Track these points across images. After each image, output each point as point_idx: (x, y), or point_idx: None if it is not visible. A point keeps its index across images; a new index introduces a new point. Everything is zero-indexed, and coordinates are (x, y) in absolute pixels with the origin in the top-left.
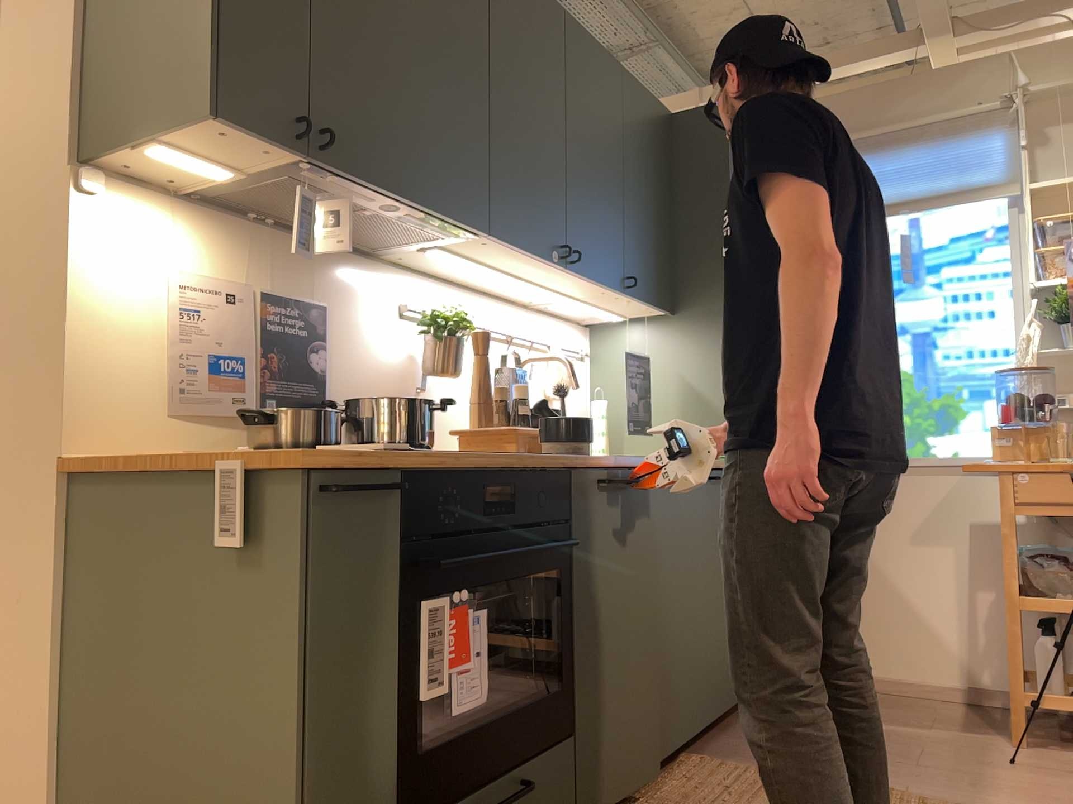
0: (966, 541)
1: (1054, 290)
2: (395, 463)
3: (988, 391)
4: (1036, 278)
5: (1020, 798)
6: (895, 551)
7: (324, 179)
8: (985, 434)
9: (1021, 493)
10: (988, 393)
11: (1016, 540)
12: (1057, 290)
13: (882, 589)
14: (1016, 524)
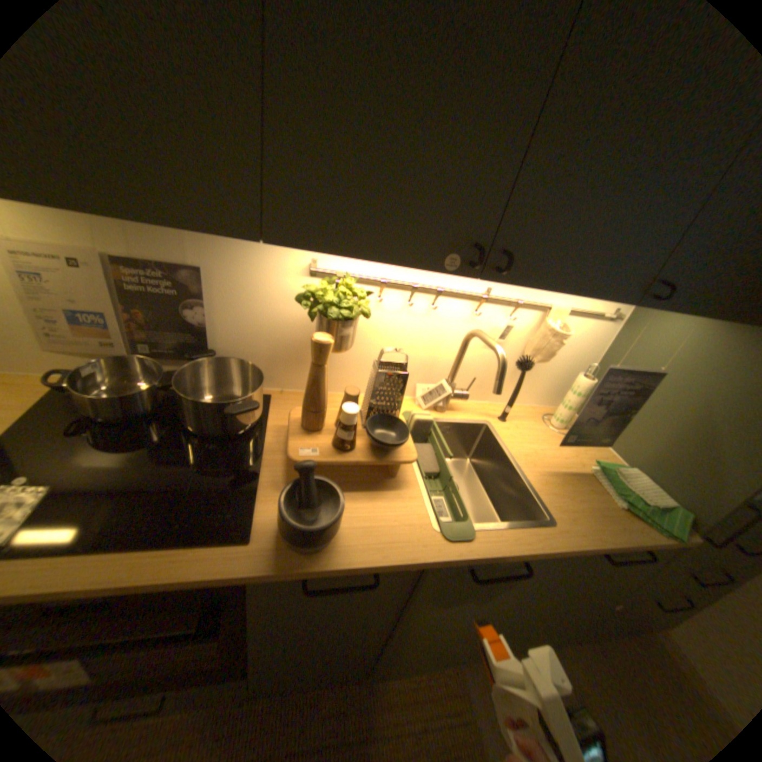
0: None
1: None
2: None
3: None
4: None
5: None
6: None
7: None
8: None
9: None
10: None
11: None
12: None
13: None
14: None
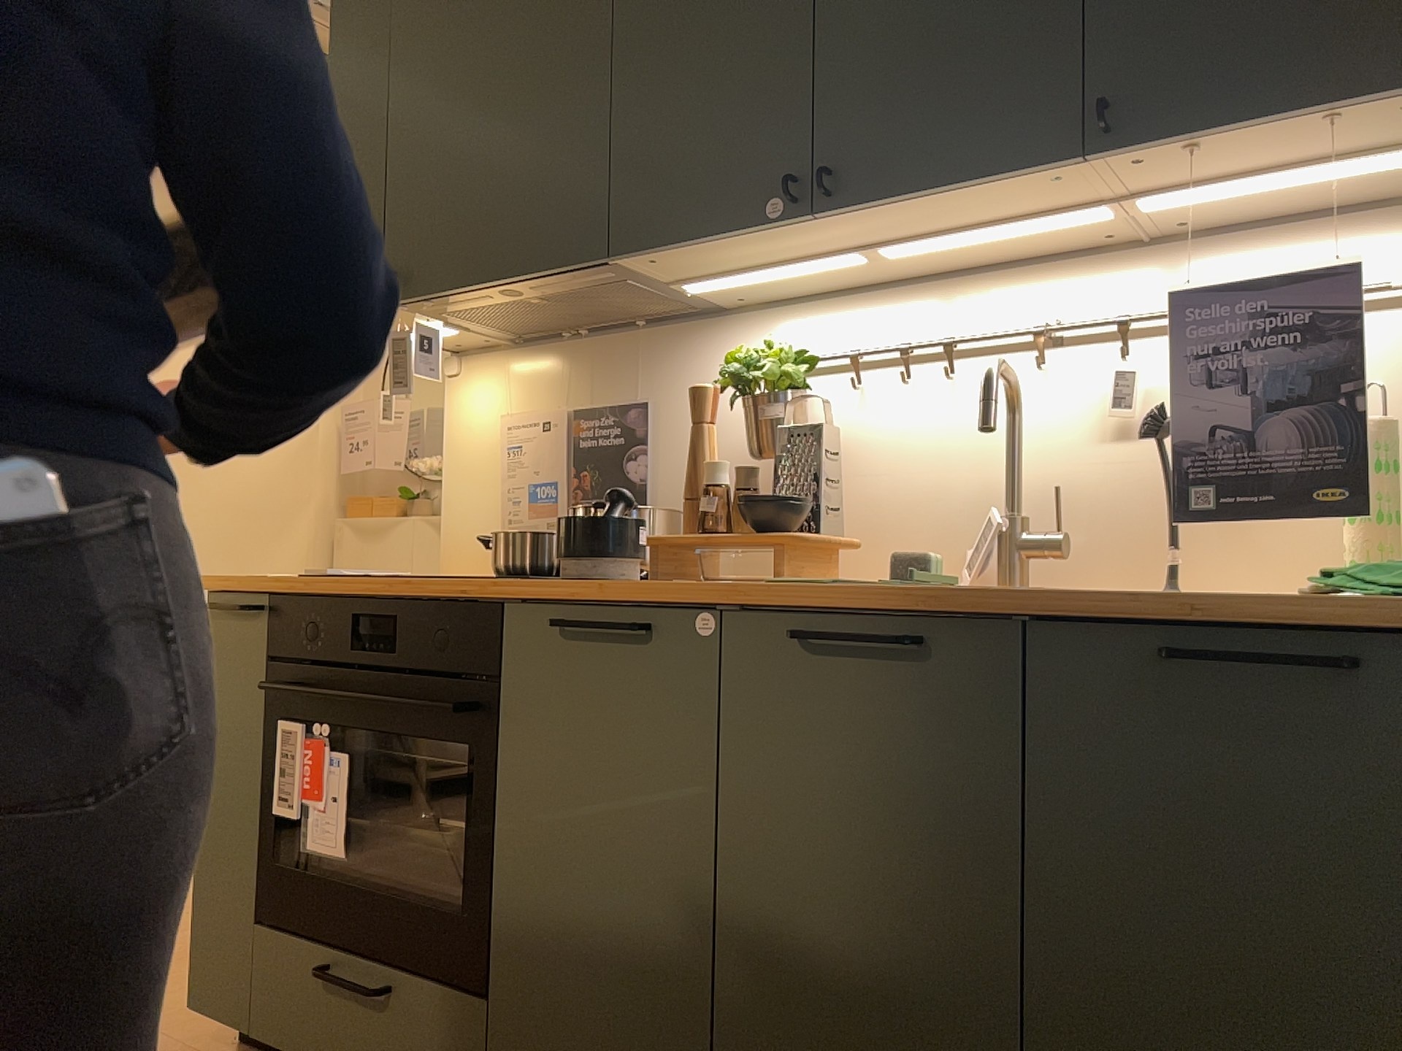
0: None
1: None
2: (273, 587)
3: None
4: None
5: None
6: None
7: (435, 306)
8: None
9: None
10: None
11: None
12: None
13: None
14: None
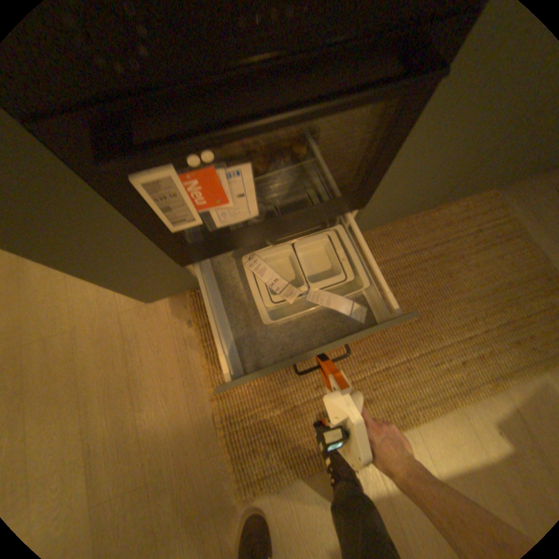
0: None
1: None
2: None
3: None
4: None
5: None
6: None
7: None
8: None
9: None
10: None
11: None
12: None
13: None
14: None
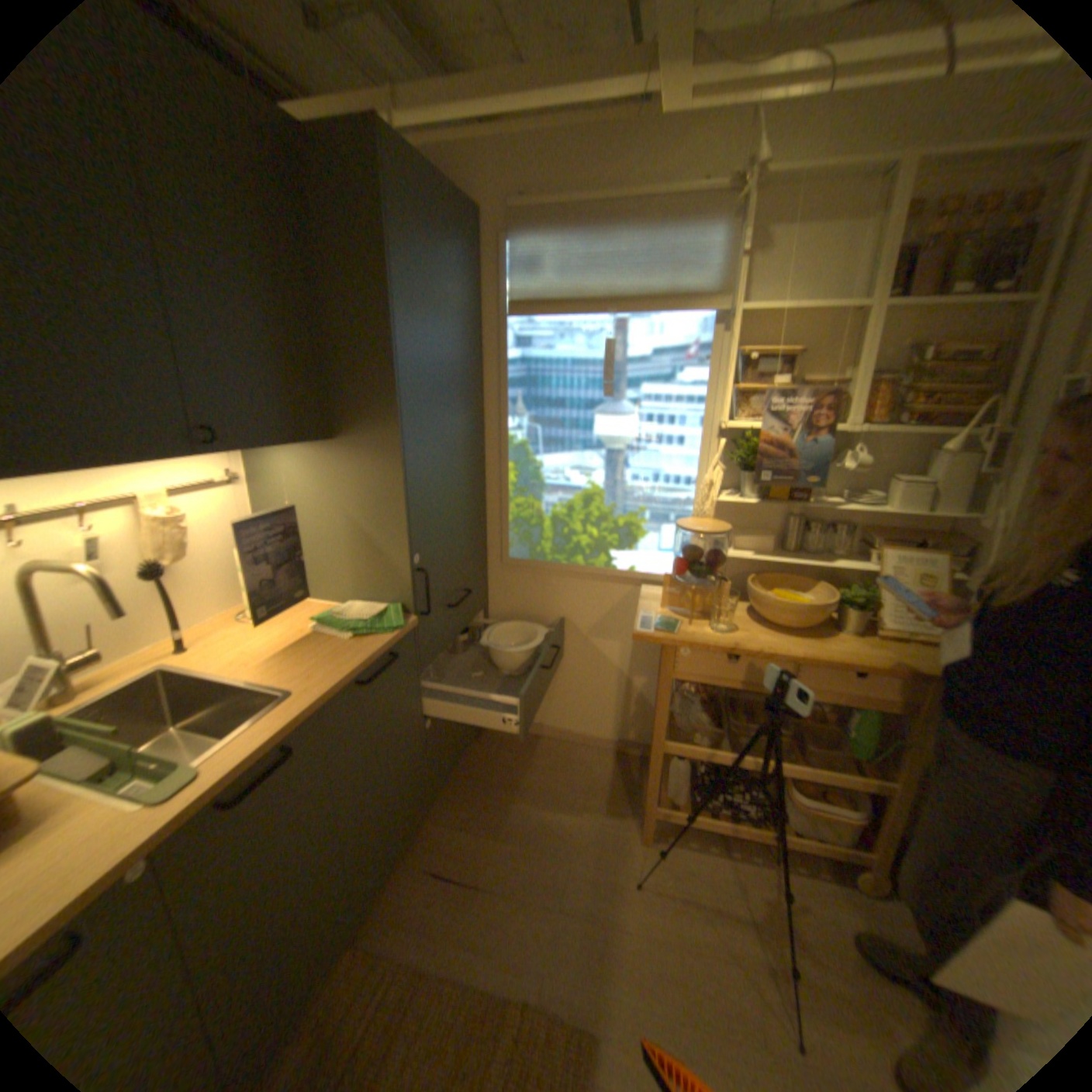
0: (630, 640)
1: (743, 426)
2: None
3: (666, 514)
4: (729, 408)
5: (637, 984)
6: (573, 642)
7: None
8: (659, 555)
9: (682, 665)
10: (666, 515)
11: (670, 702)
12: (746, 427)
13: (562, 668)
14: (672, 689)
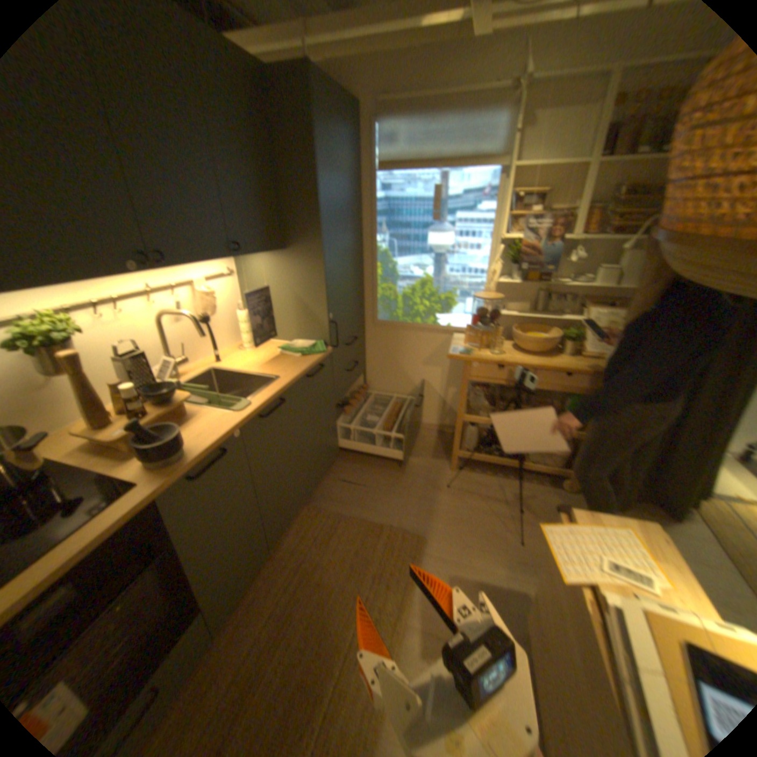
0: (447, 367)
1: (515, 238)
2: None
3: (469, 292)
4: (507, 227)
5: (445, 522)
6: (414, 369)
7: None
8: (464, 317)
9: (473, 373)
10: (469, 293)
11: (467, 393)
12: (517, 238)
13: (408, 385)
14: (468, 386)
